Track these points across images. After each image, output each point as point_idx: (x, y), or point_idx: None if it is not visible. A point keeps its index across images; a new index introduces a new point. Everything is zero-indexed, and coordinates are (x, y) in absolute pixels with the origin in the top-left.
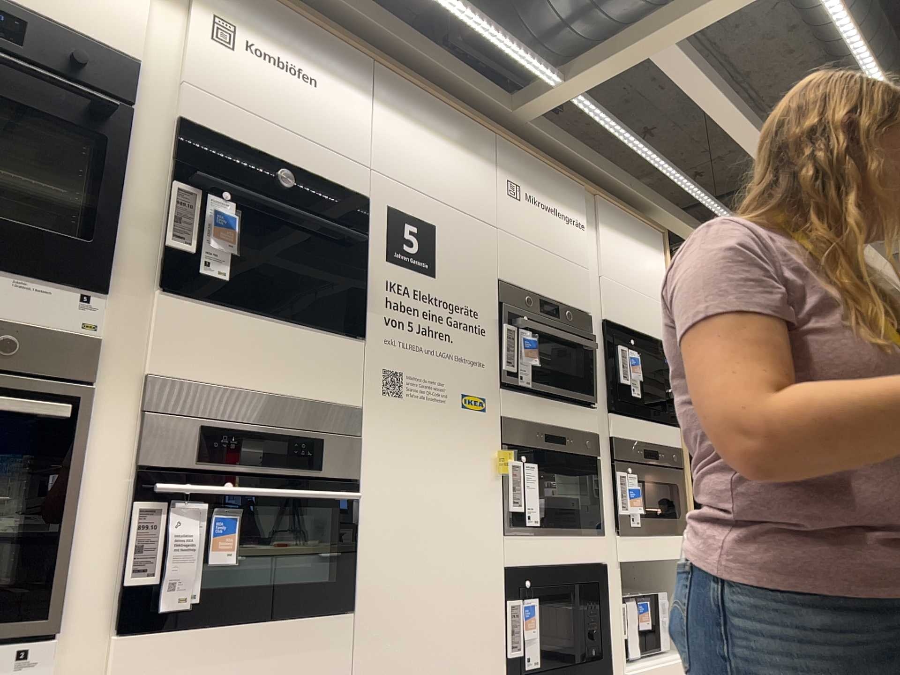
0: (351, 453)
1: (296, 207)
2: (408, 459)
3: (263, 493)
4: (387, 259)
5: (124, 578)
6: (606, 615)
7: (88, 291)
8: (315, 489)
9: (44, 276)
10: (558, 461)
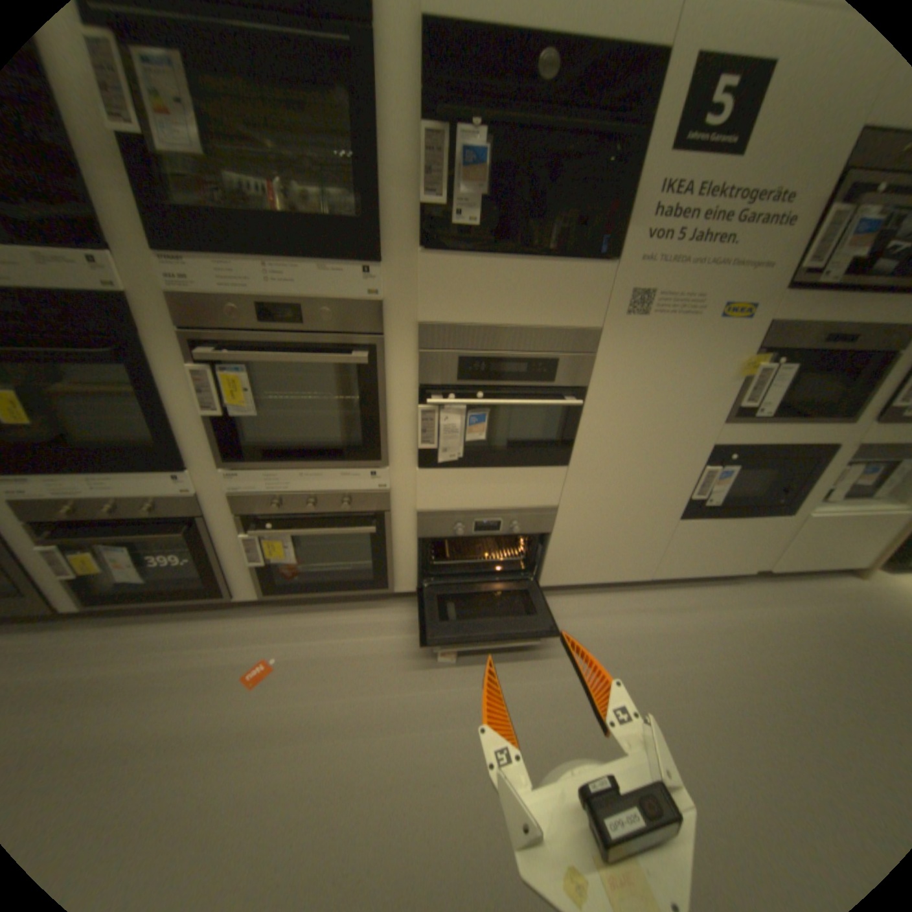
0: (582, 367)
1: (555, 110)
2: (639, 368)
3: (500, 404)
4: (672, 149)
5: (417, 444)
6: (814, 480)
7: (365, 263)
8: (546, 394)
9: (333, 257)
10: (831, 359)
